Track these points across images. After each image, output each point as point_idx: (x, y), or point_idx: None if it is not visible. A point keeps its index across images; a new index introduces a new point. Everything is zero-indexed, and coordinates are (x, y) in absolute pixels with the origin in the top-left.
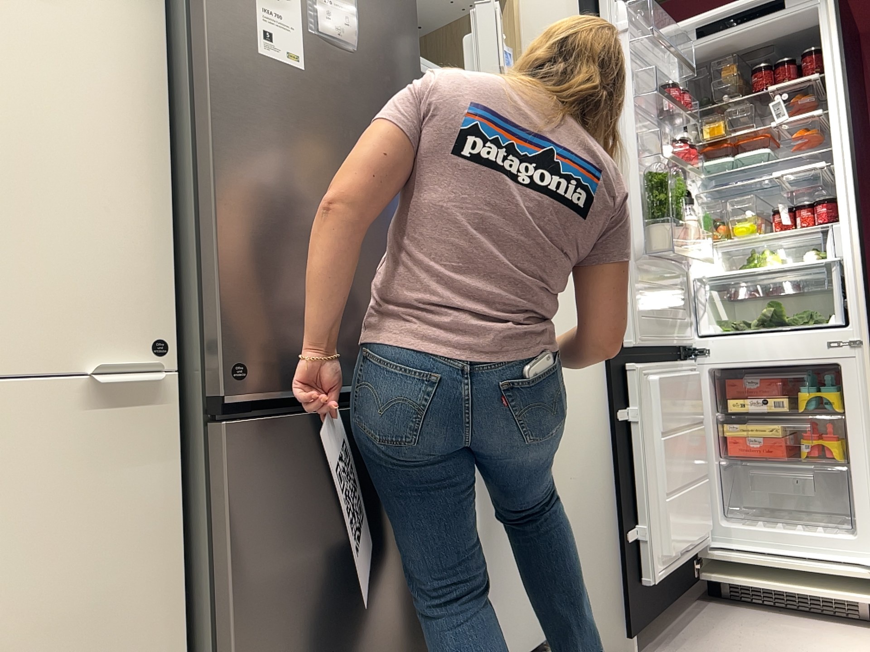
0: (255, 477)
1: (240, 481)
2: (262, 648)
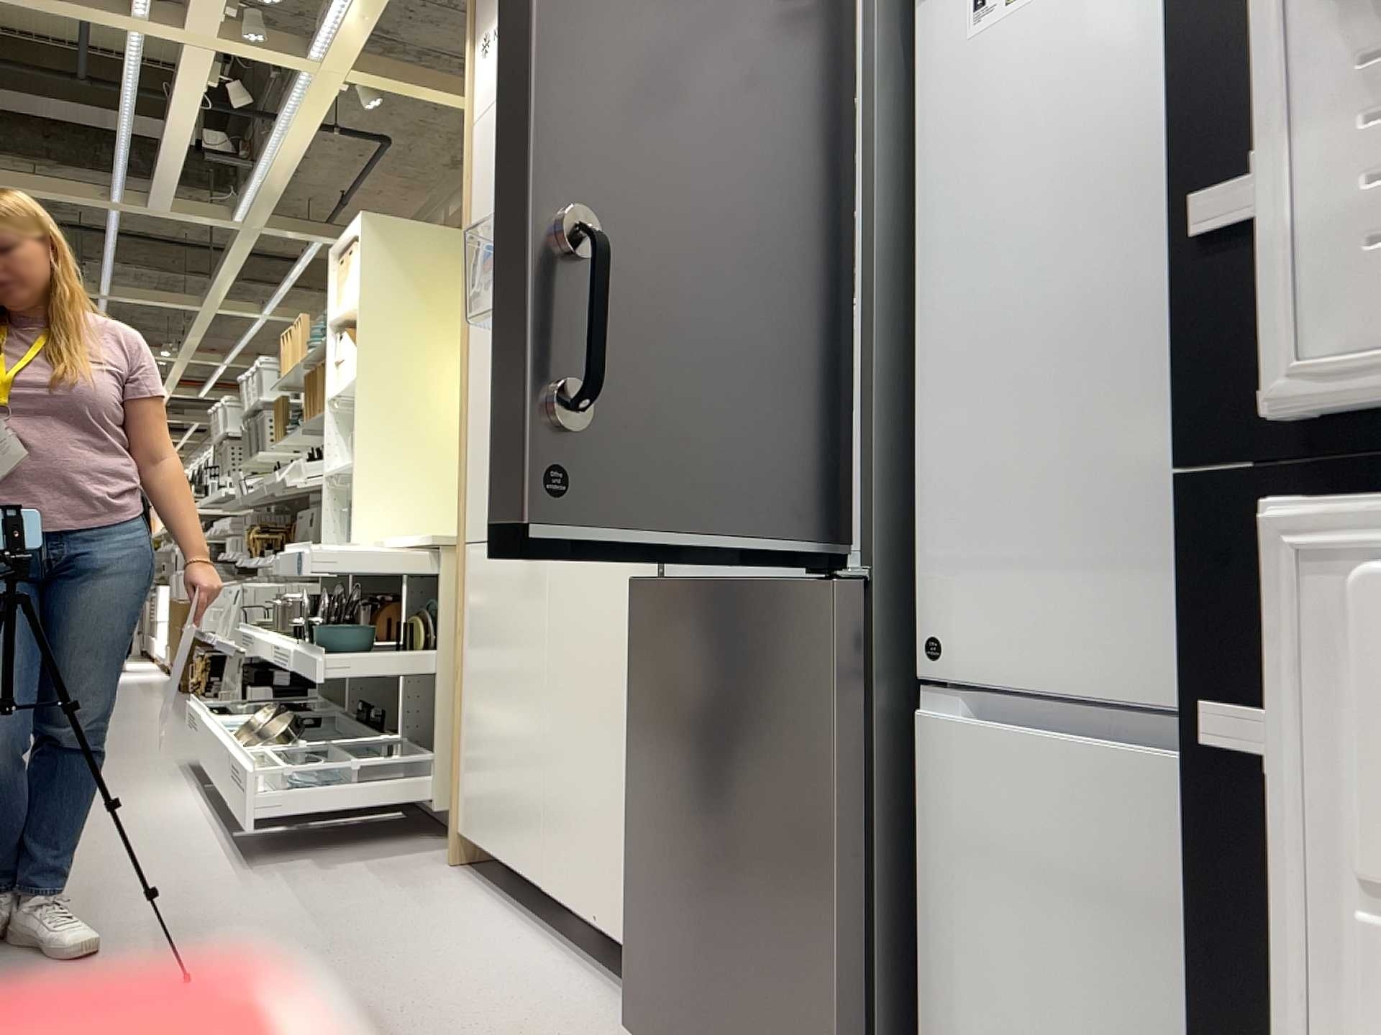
0: (643, 640)
1: (635, 639)
2: (640, 812)
